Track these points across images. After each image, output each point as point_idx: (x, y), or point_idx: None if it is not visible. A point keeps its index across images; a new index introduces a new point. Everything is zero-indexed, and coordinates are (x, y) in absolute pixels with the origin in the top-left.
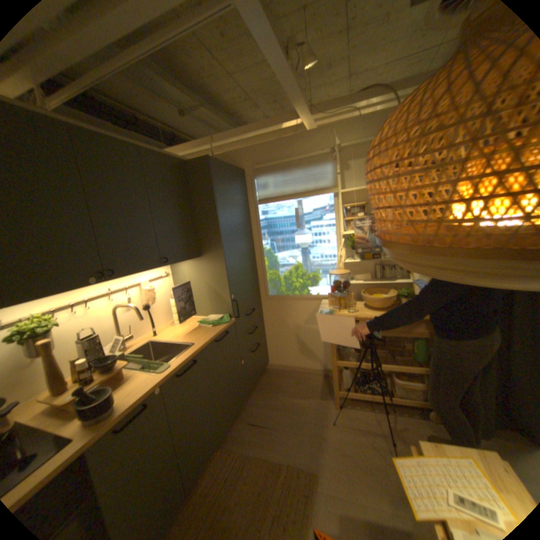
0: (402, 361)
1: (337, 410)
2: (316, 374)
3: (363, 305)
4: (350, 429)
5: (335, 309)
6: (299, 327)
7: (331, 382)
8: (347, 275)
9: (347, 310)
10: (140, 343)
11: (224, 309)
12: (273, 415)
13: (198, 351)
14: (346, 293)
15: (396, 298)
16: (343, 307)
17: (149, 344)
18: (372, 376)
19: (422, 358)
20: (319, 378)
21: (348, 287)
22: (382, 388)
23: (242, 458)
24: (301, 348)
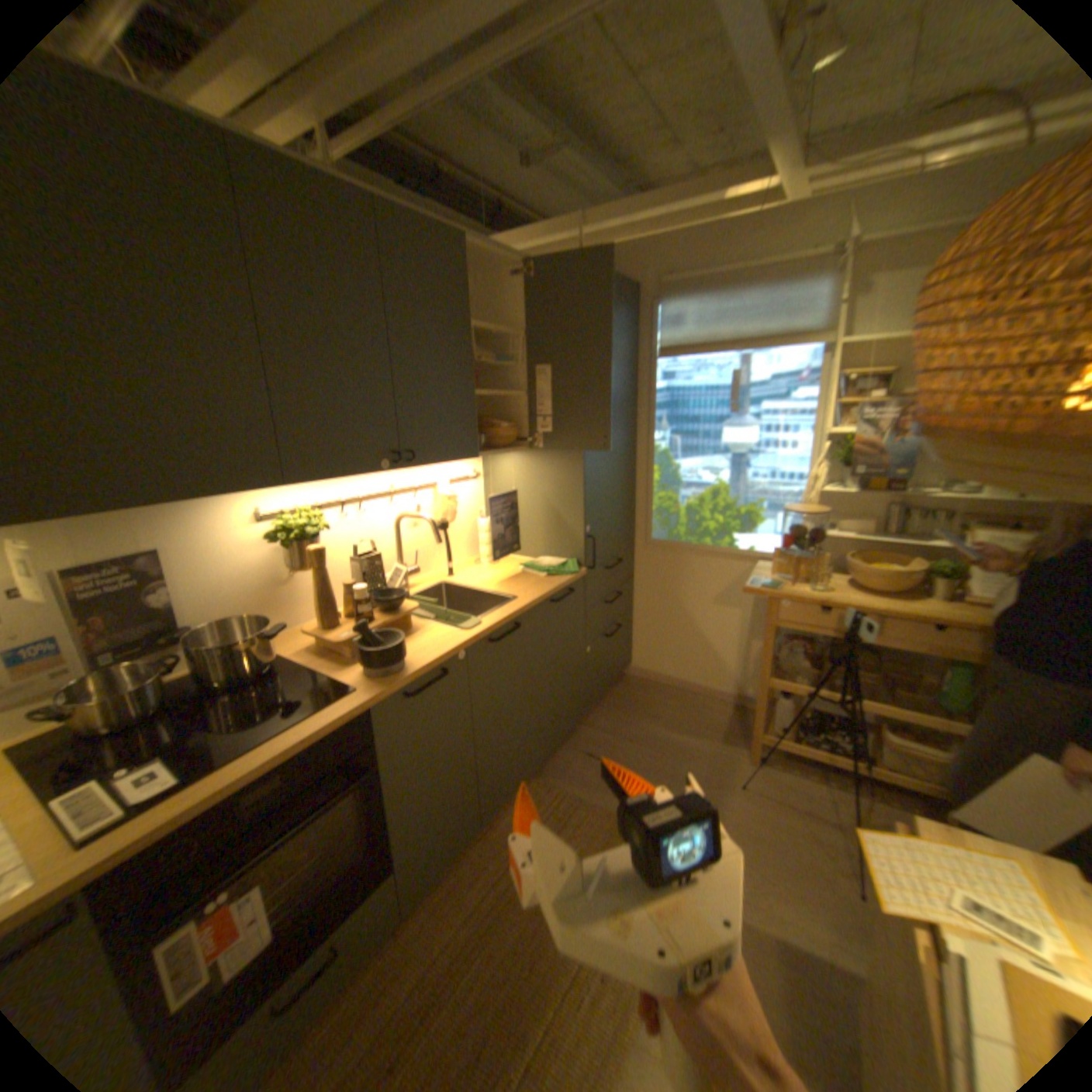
0: (911, 701)
1: (755, 766)
2: (721, 700)
3: (845, 582)
4: (775, 801)
5: (785, 581)
6: (701, 608)
7: (749, 719)
8: (821, 519)
9: (810, 586)
10: (428, 583)
11: (569, 550)
12: (631, 750)
13: (524, 610)
14: (813, 553)
15: (923, 576)
16: (802, 578)
17: (442, 587)
18: (838, 723)
19: (958, 703)
20: (726, 709)
21: (820, 543)
22: (855, 746)
23: (572, 800)
24: (699, 647)
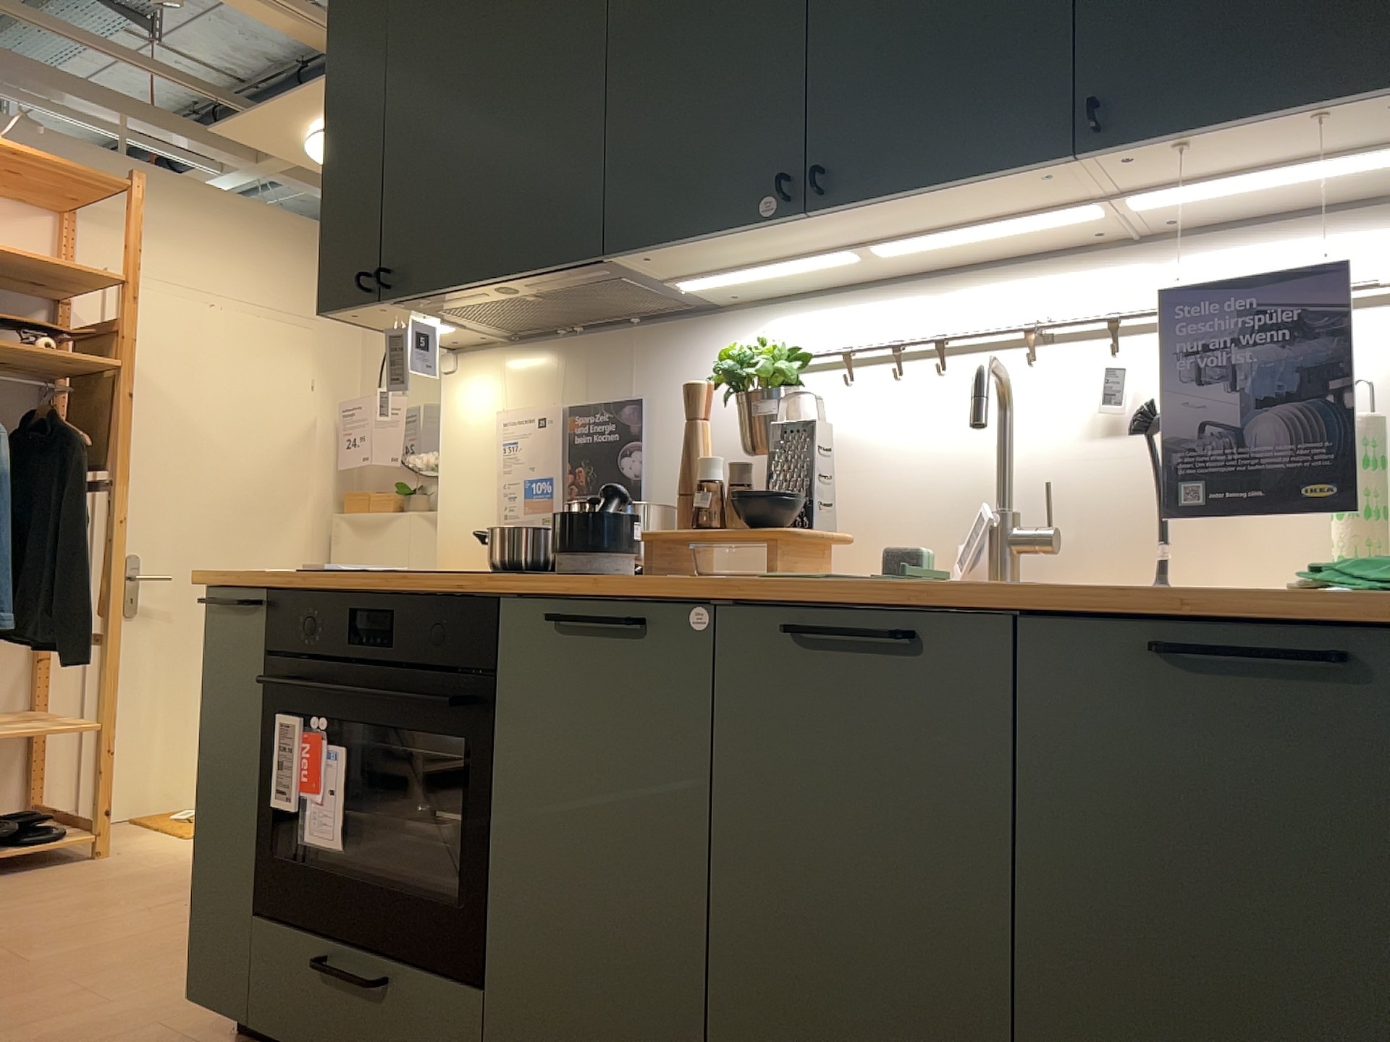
0: None
1: None
2: None
3: None
4: None
5: None
6: None
7: None
8: None
9: None
10: None
11: None
12: None
13: (953, 599)
14: None
15: None
16: None
17: None
18: None
19: None
20: None
21: None
22: None
23: None
24: None
